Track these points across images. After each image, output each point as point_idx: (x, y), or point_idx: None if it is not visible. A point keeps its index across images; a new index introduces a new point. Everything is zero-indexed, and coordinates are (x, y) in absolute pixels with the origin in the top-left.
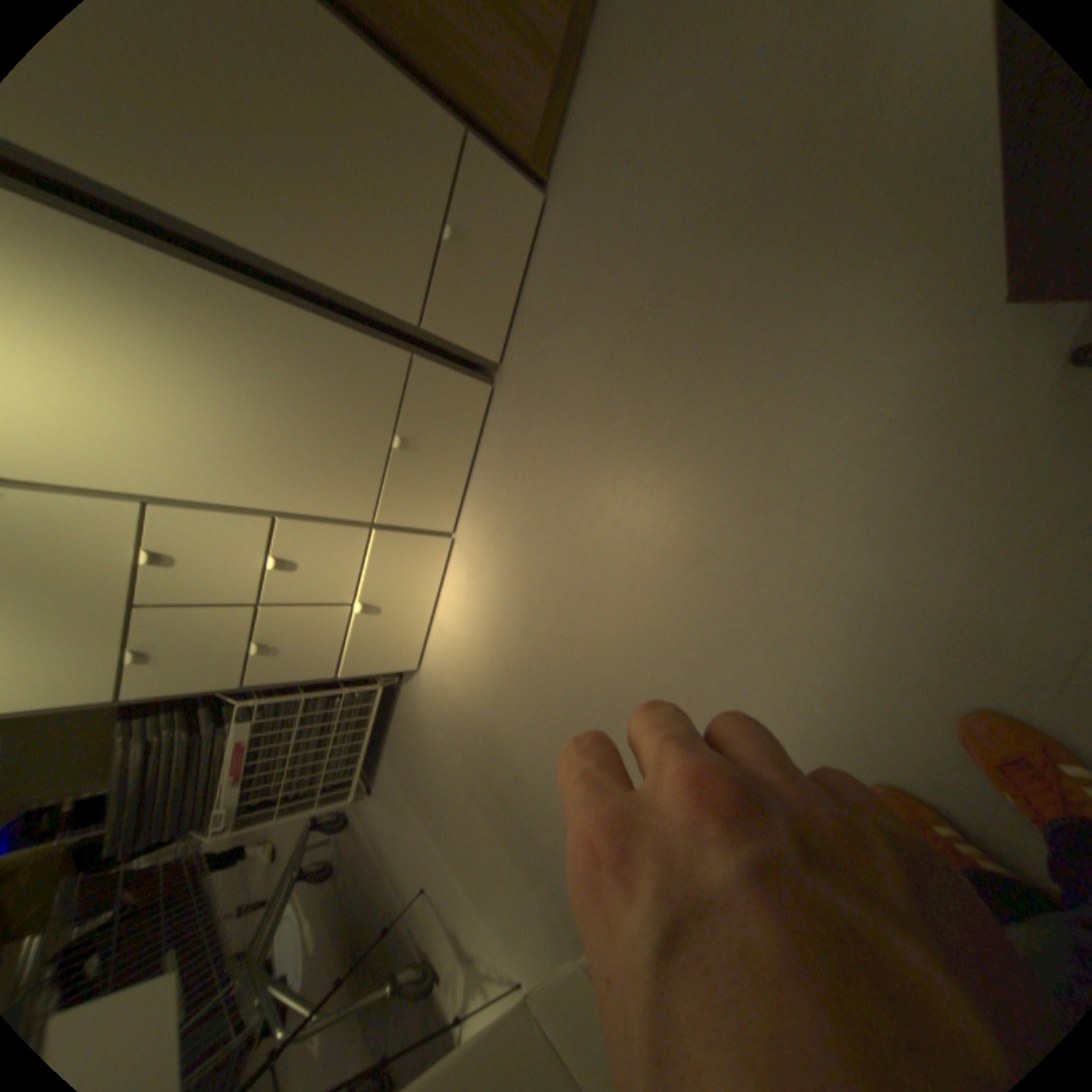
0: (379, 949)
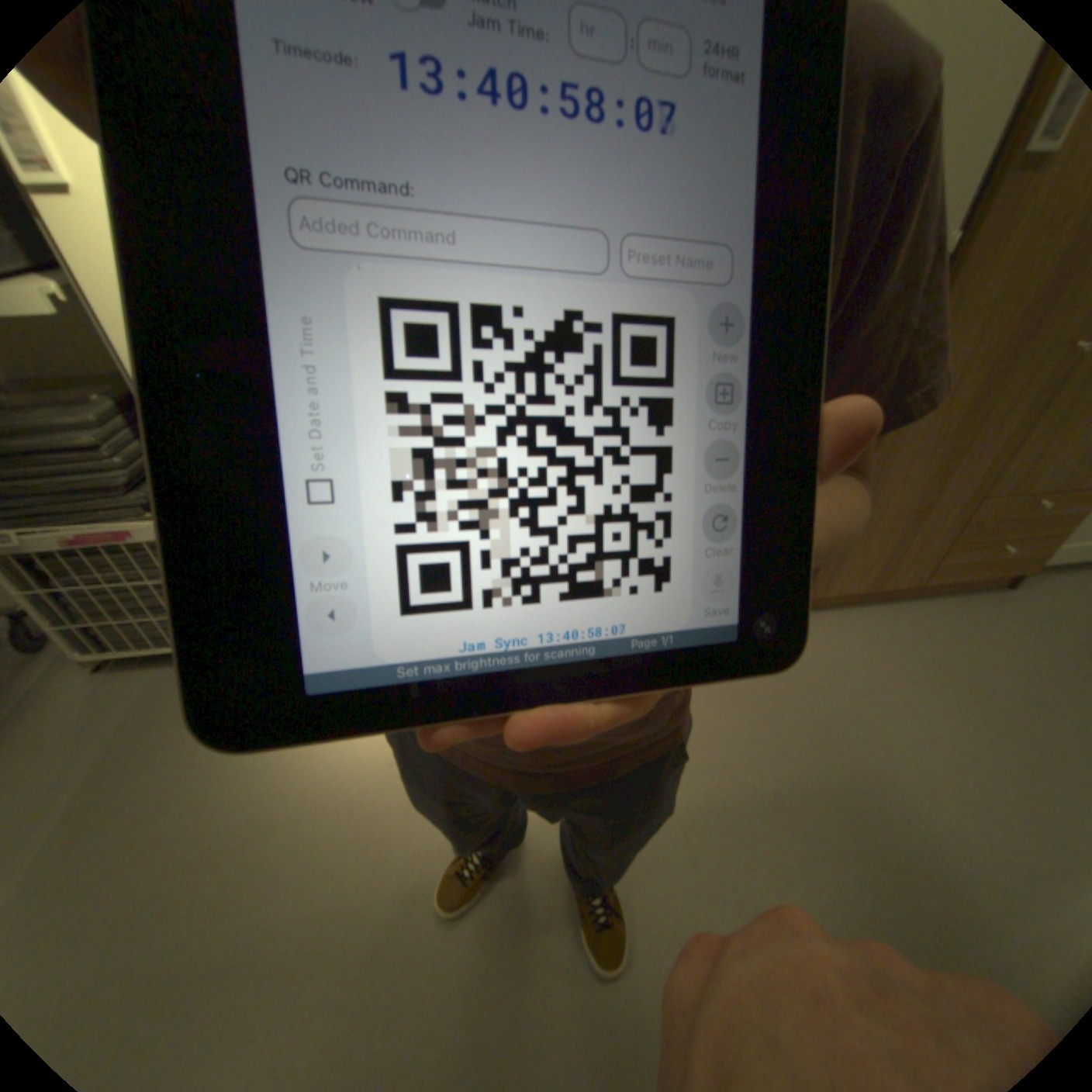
0: None
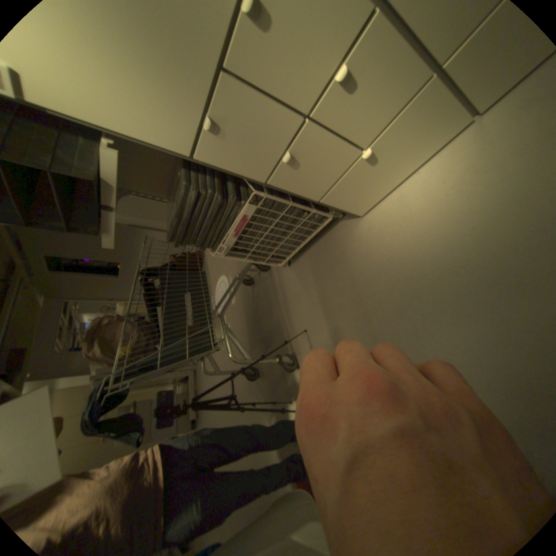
0: (267, 330)
